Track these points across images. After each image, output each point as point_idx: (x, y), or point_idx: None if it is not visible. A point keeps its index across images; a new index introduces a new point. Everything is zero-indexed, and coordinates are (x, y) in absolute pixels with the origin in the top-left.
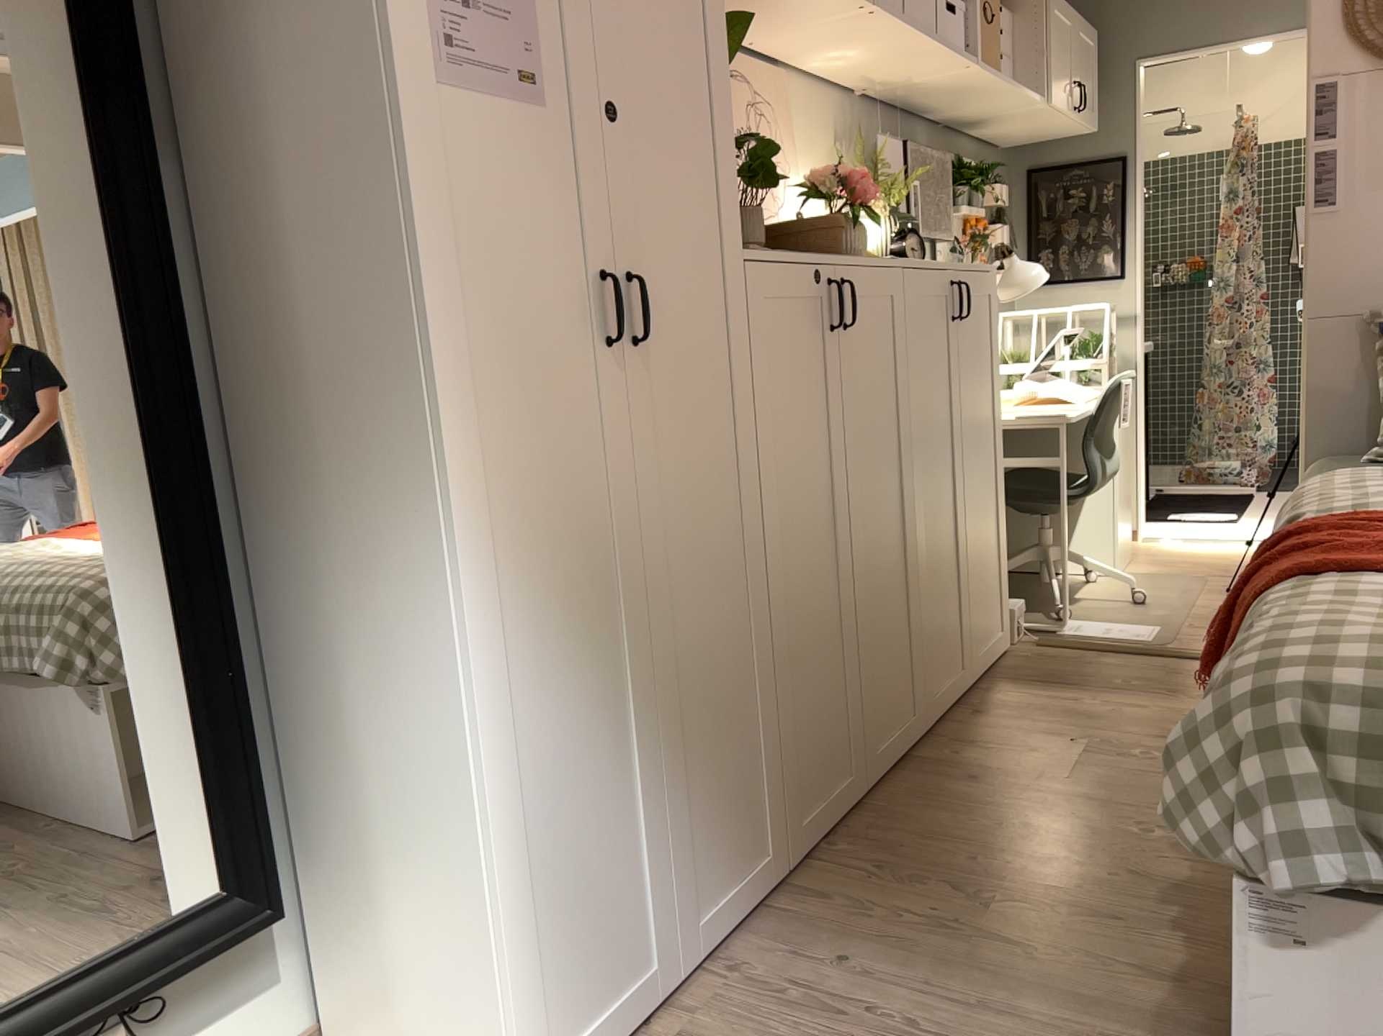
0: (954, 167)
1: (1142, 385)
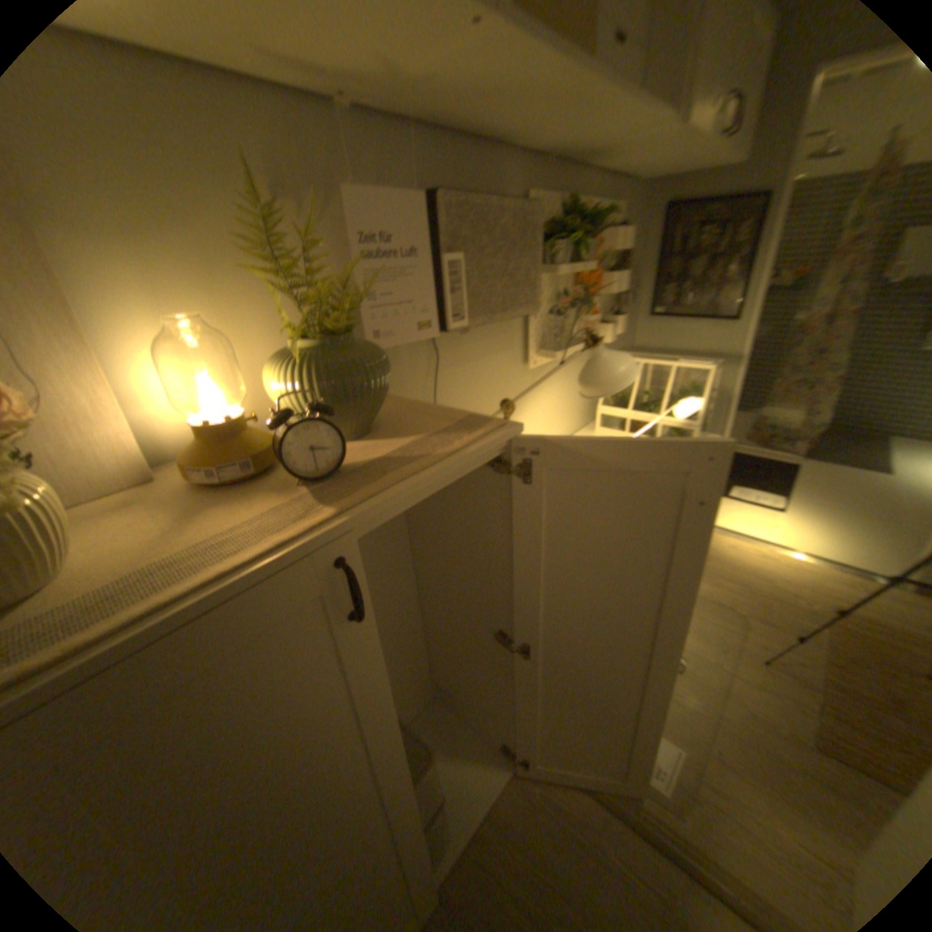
0: (566, 208)
1: (733, 414)
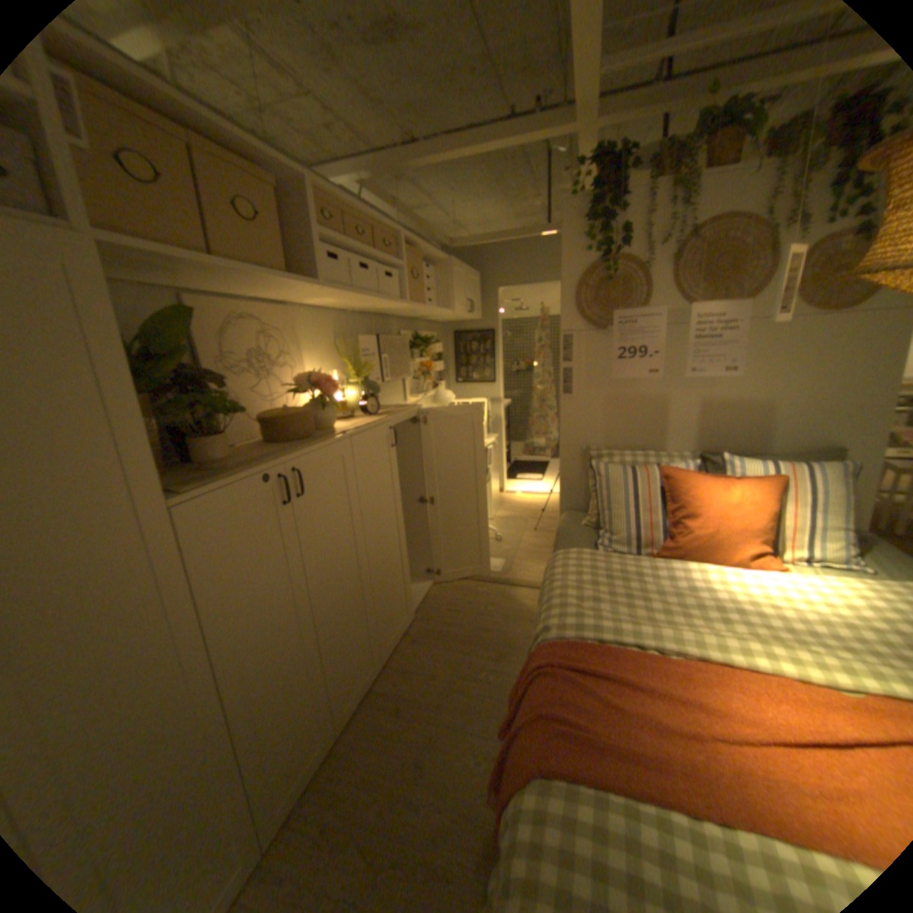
0: (414, 337)
1: (504, 428)
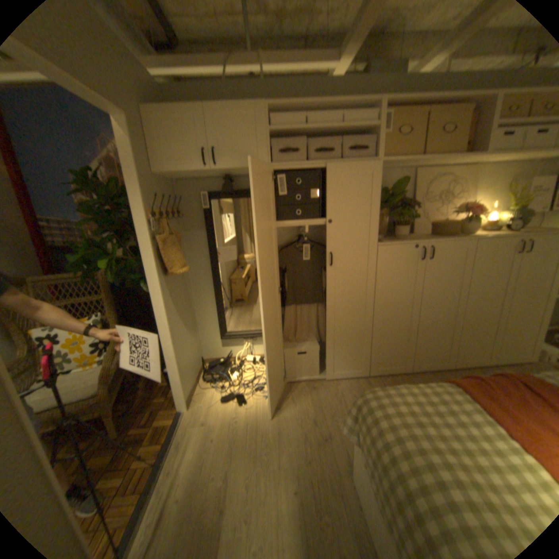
0: None
1: None
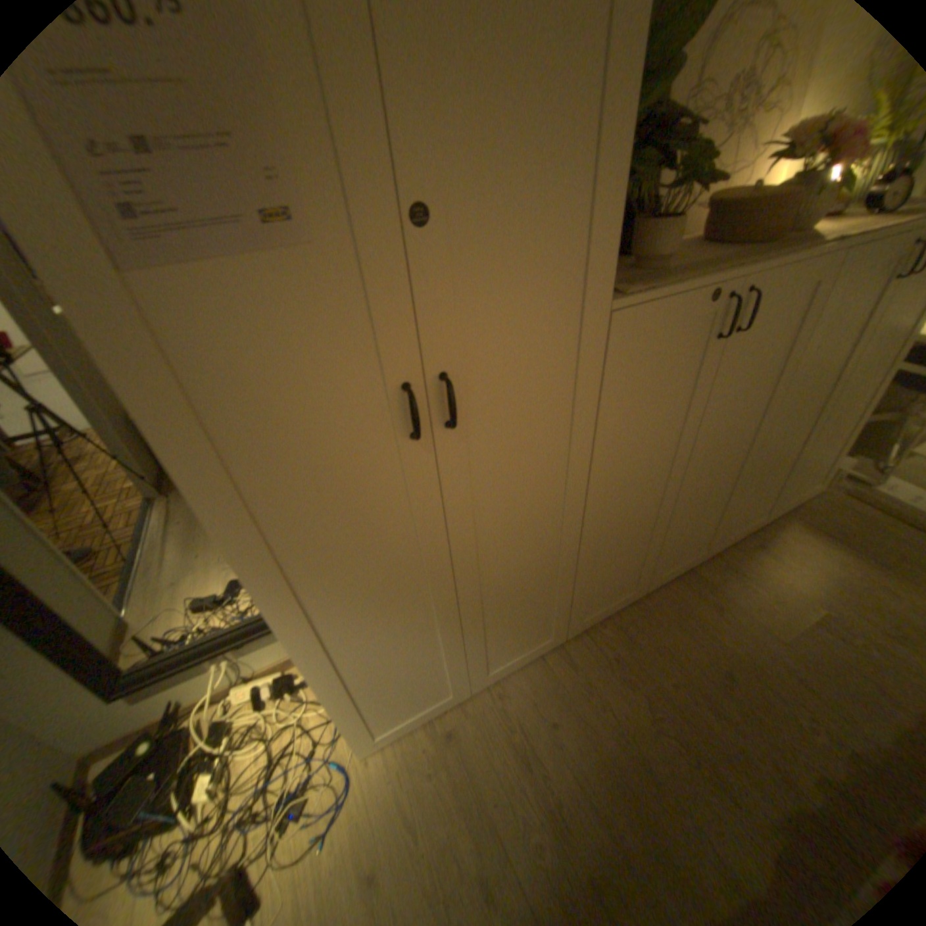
0: None
1: None
